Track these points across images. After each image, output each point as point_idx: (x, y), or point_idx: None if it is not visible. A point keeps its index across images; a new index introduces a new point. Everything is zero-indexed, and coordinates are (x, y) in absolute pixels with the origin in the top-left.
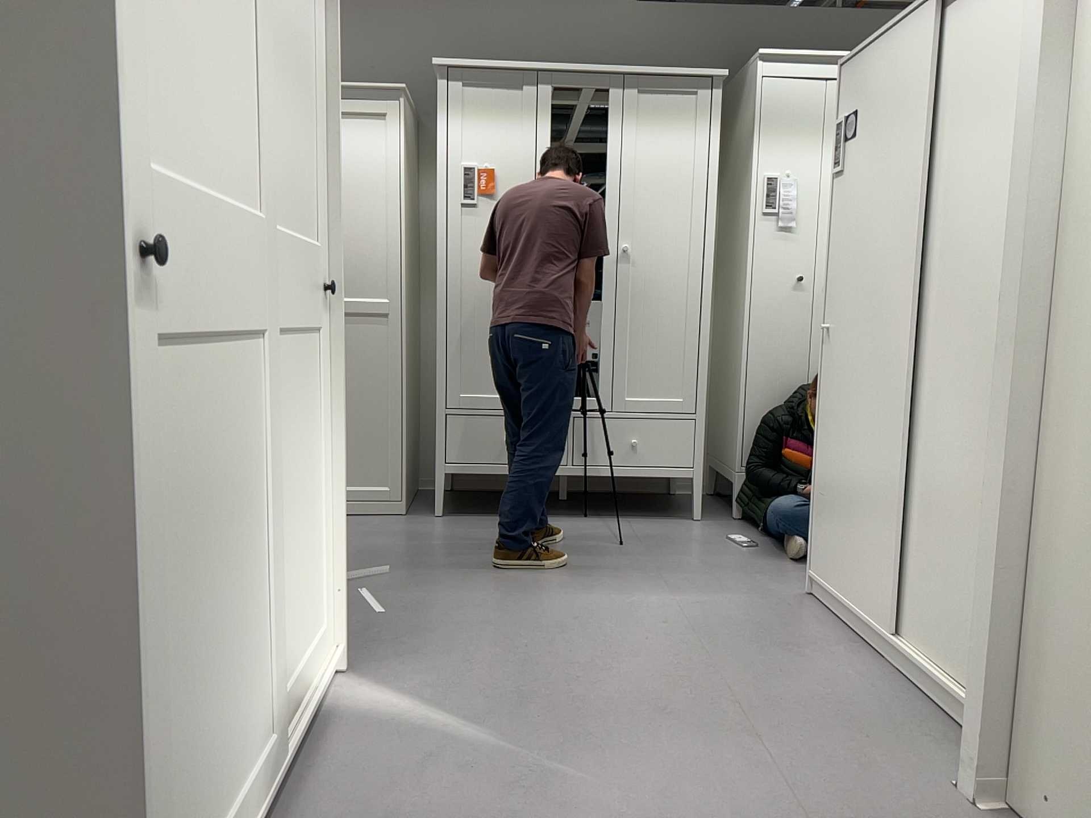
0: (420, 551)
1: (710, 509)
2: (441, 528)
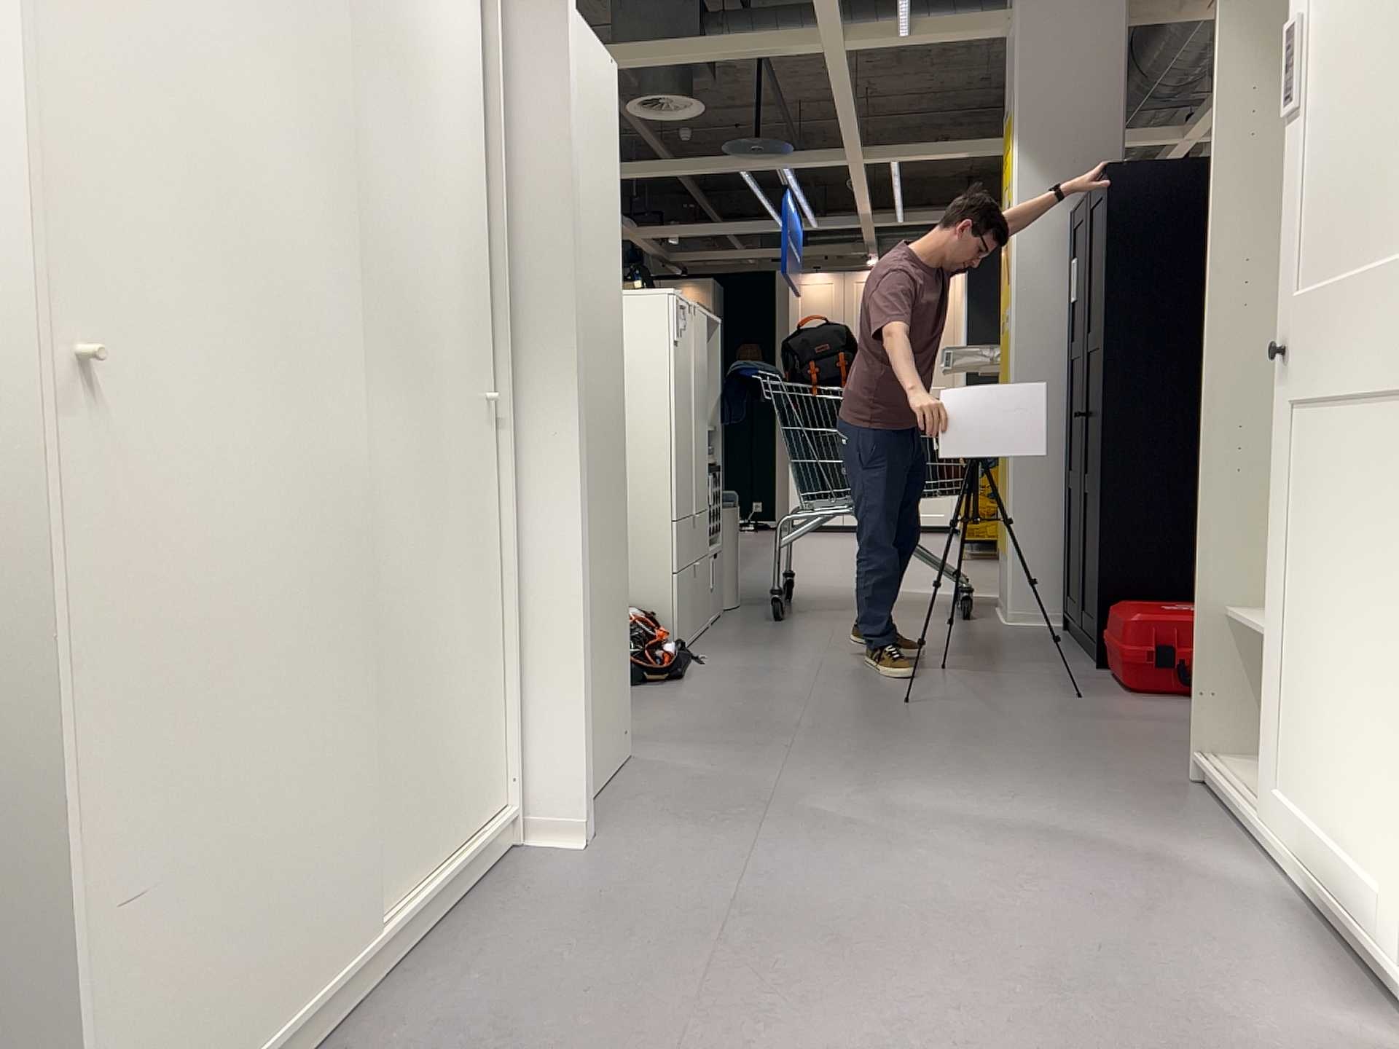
0: None
1: None
2: None
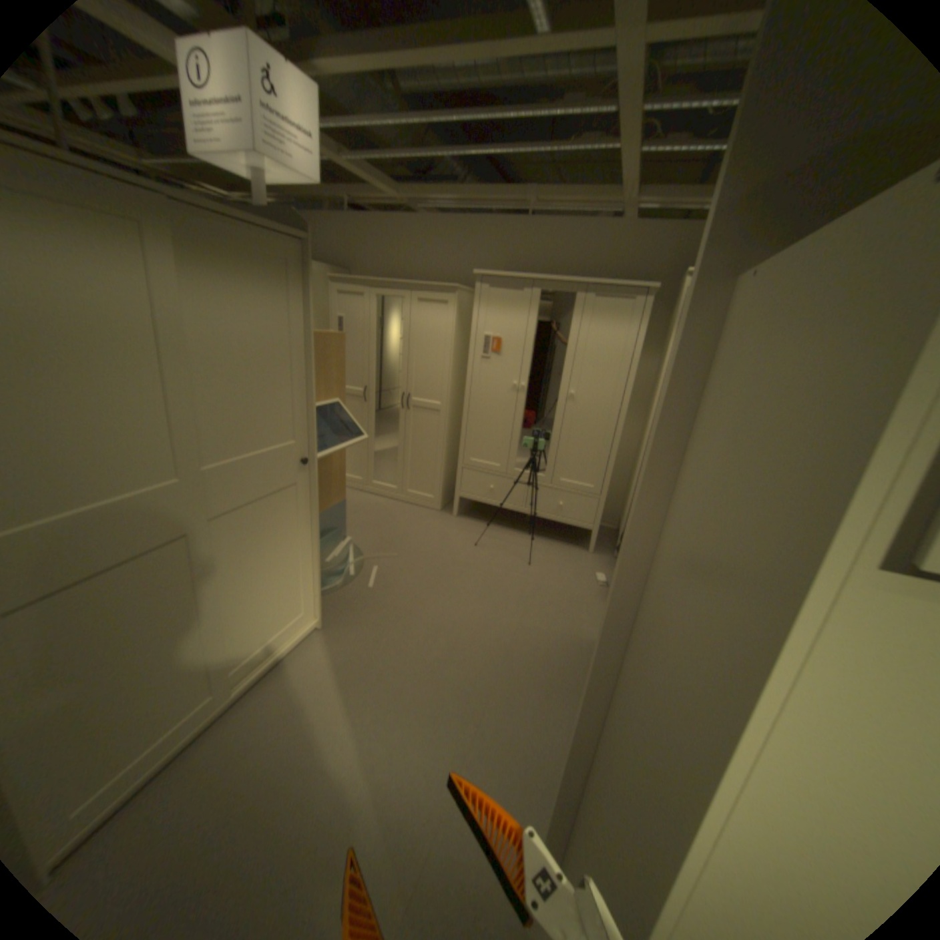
0: (425, 542)
1: (607, 544)
2: (450, 525)
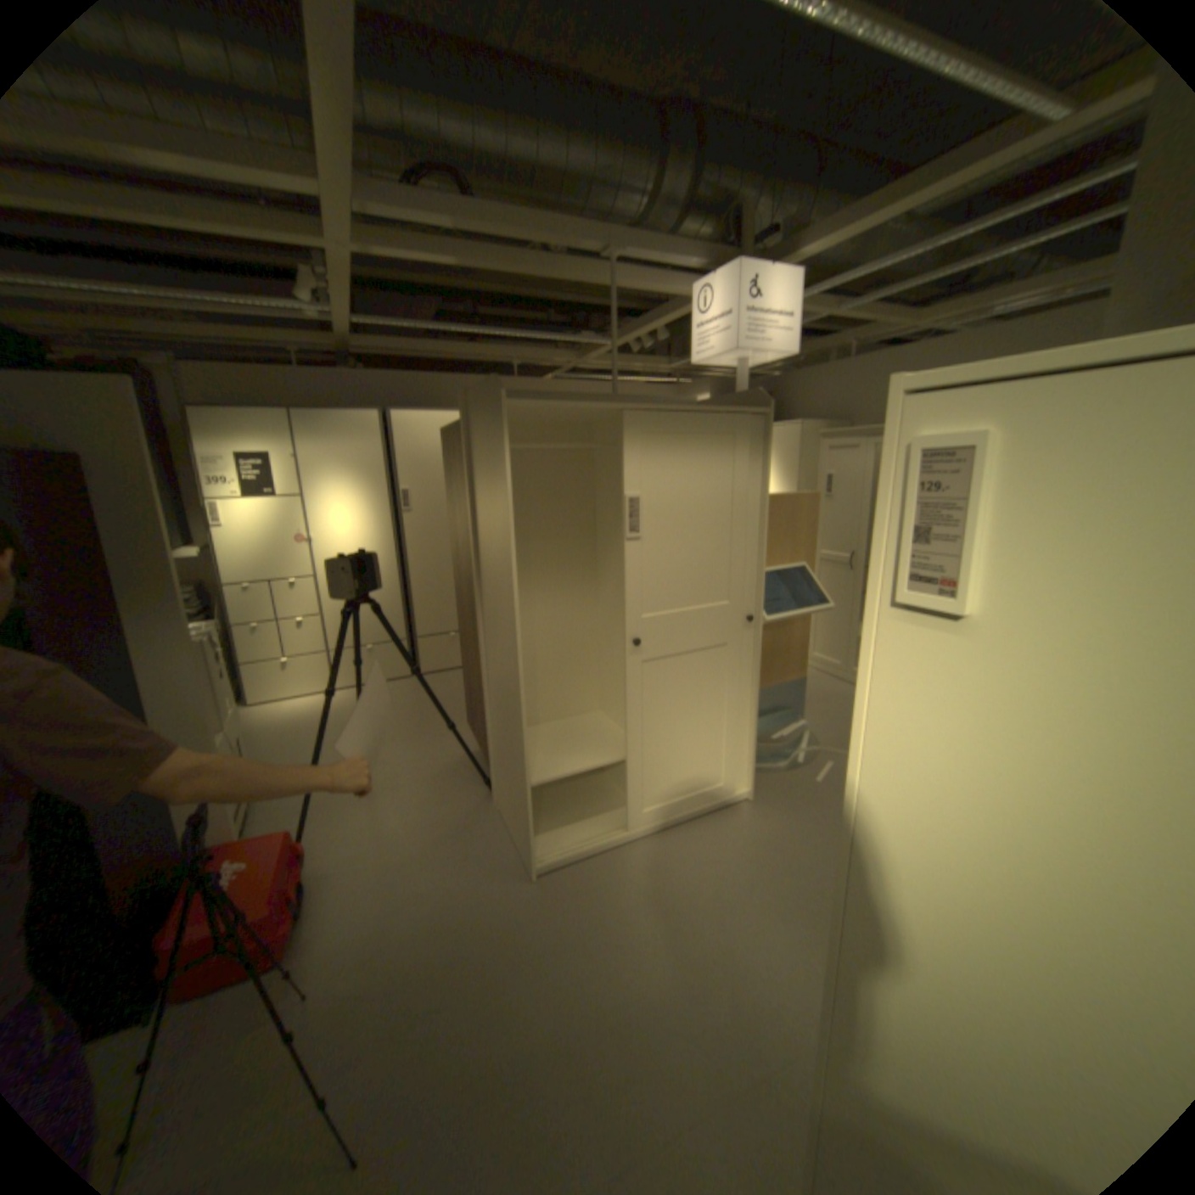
0: None
1: None
2: None
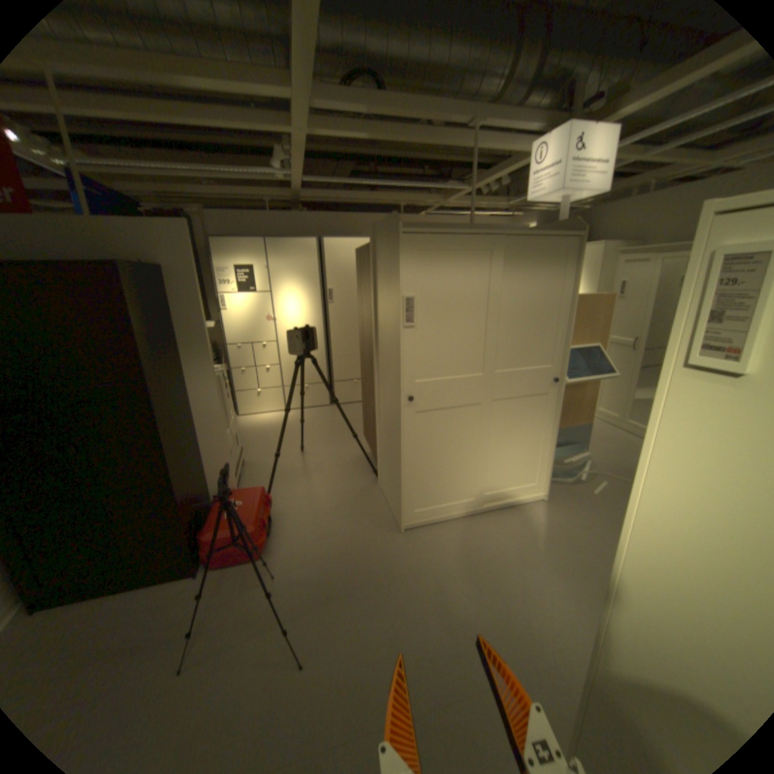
0: None
1: None
2: None
